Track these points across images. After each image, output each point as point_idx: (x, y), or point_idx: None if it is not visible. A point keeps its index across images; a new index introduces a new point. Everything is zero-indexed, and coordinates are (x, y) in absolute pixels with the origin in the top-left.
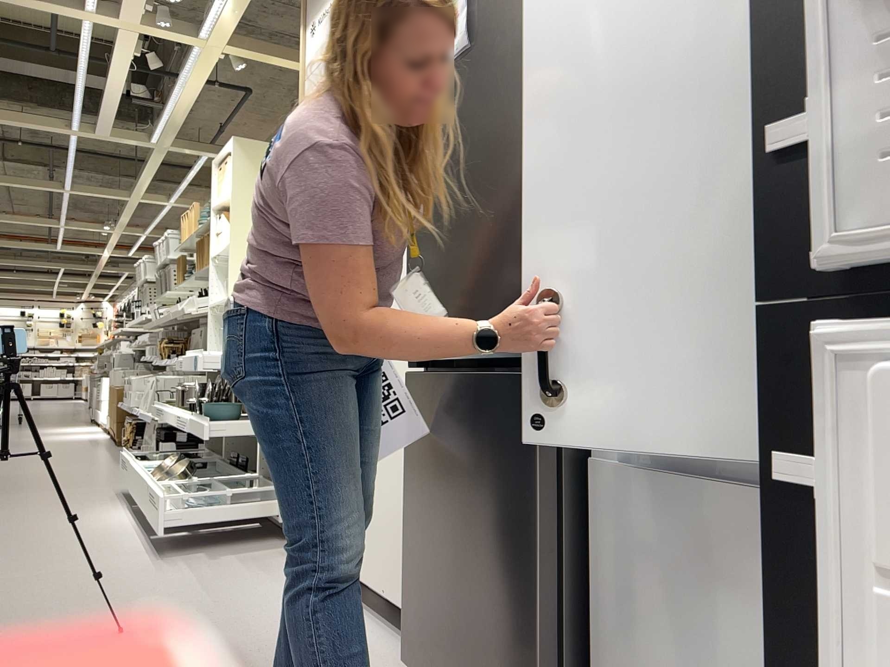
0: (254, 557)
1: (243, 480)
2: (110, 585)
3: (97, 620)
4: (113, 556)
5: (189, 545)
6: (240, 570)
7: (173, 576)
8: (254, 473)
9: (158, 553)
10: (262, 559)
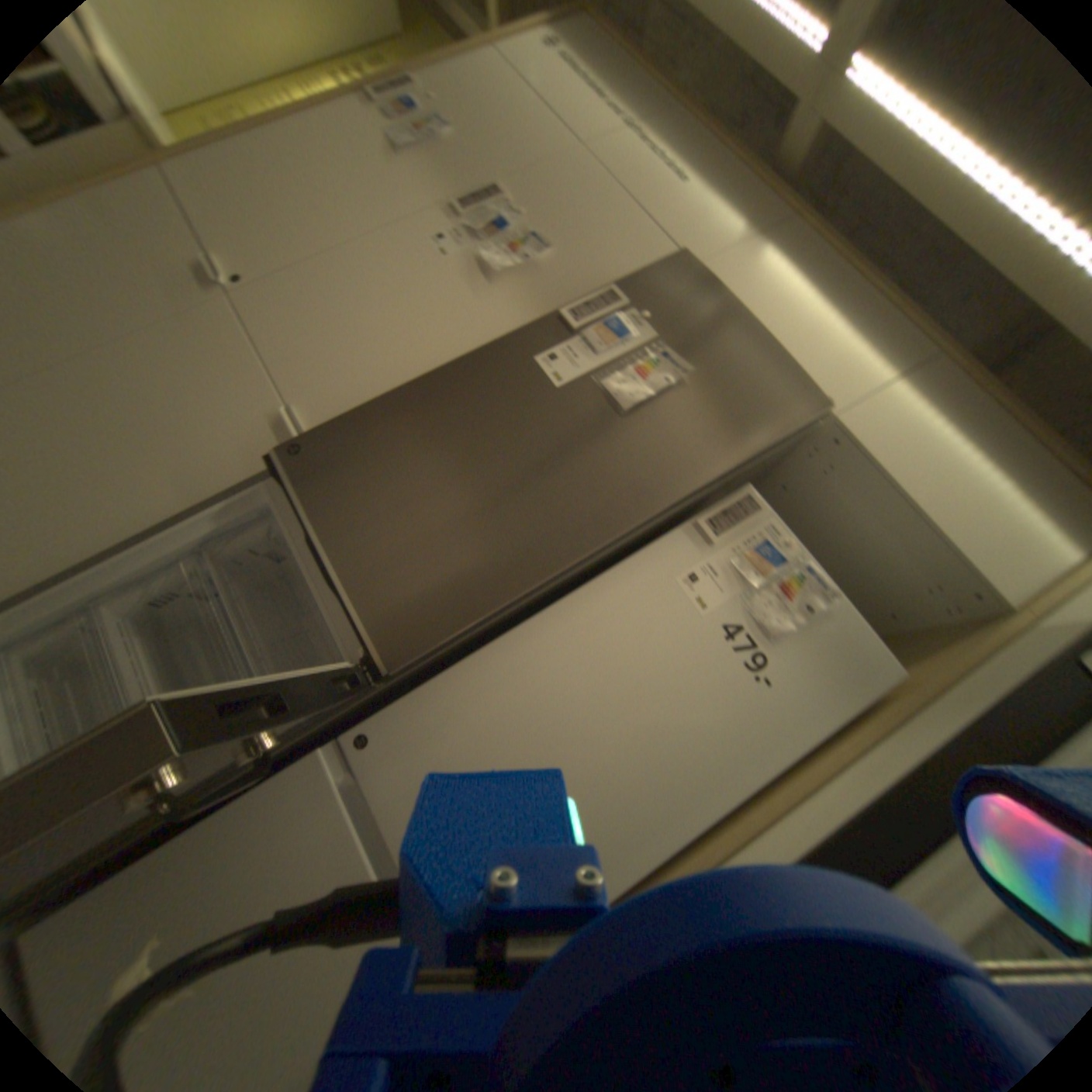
0: None
1: None
2: None
3: None
4: None
5: None
6: None
7: None
8: None
9: None
10: None
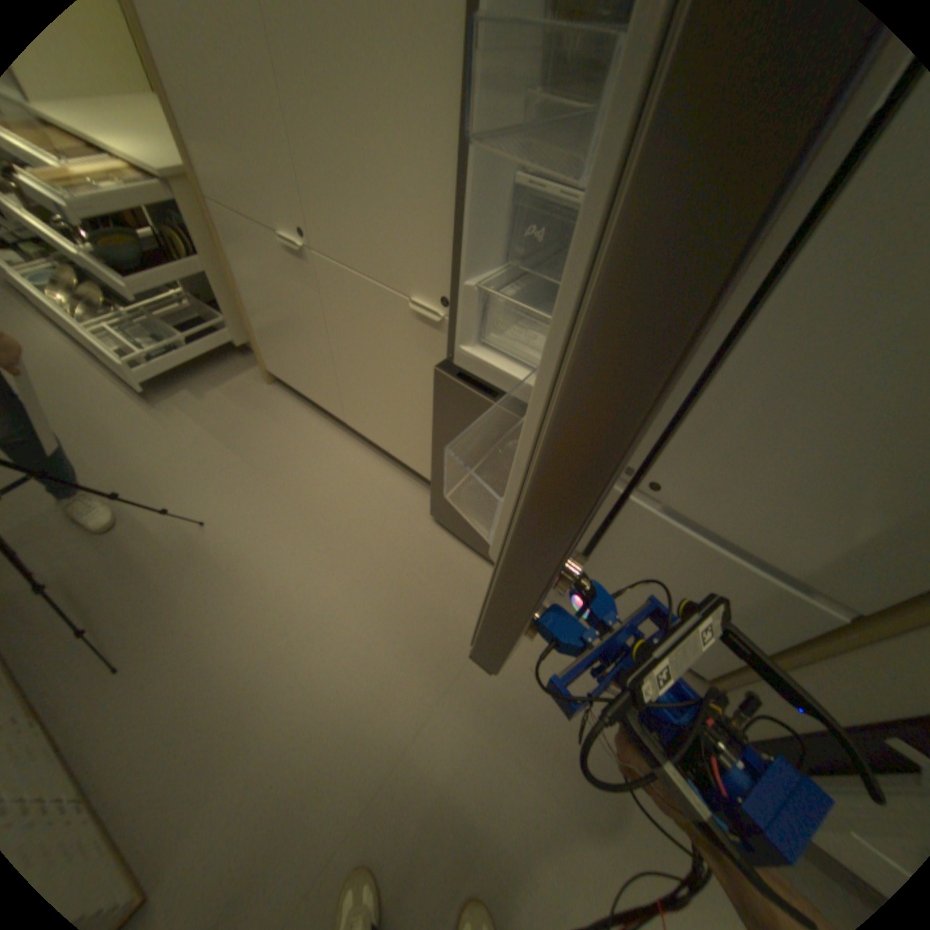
0: (236, 388)
1: (165, 292)
2: (134, 457)
3: (164, 508)
4: (100, 411)
5: (161, 378)
6: (237, 410)
7: (184, 431)
8: (174, 286)
9: (141, 396)
10: (244, 390)
